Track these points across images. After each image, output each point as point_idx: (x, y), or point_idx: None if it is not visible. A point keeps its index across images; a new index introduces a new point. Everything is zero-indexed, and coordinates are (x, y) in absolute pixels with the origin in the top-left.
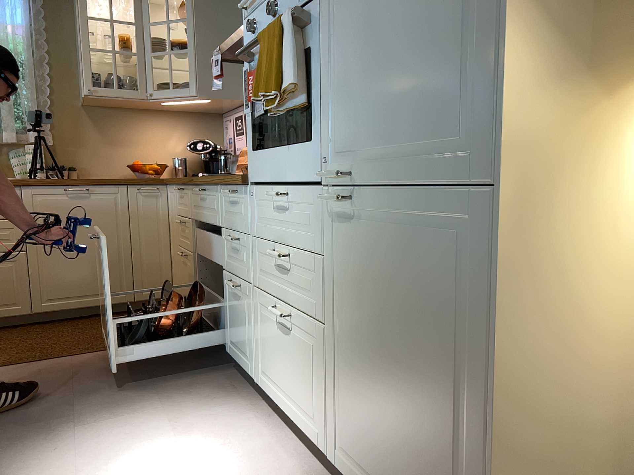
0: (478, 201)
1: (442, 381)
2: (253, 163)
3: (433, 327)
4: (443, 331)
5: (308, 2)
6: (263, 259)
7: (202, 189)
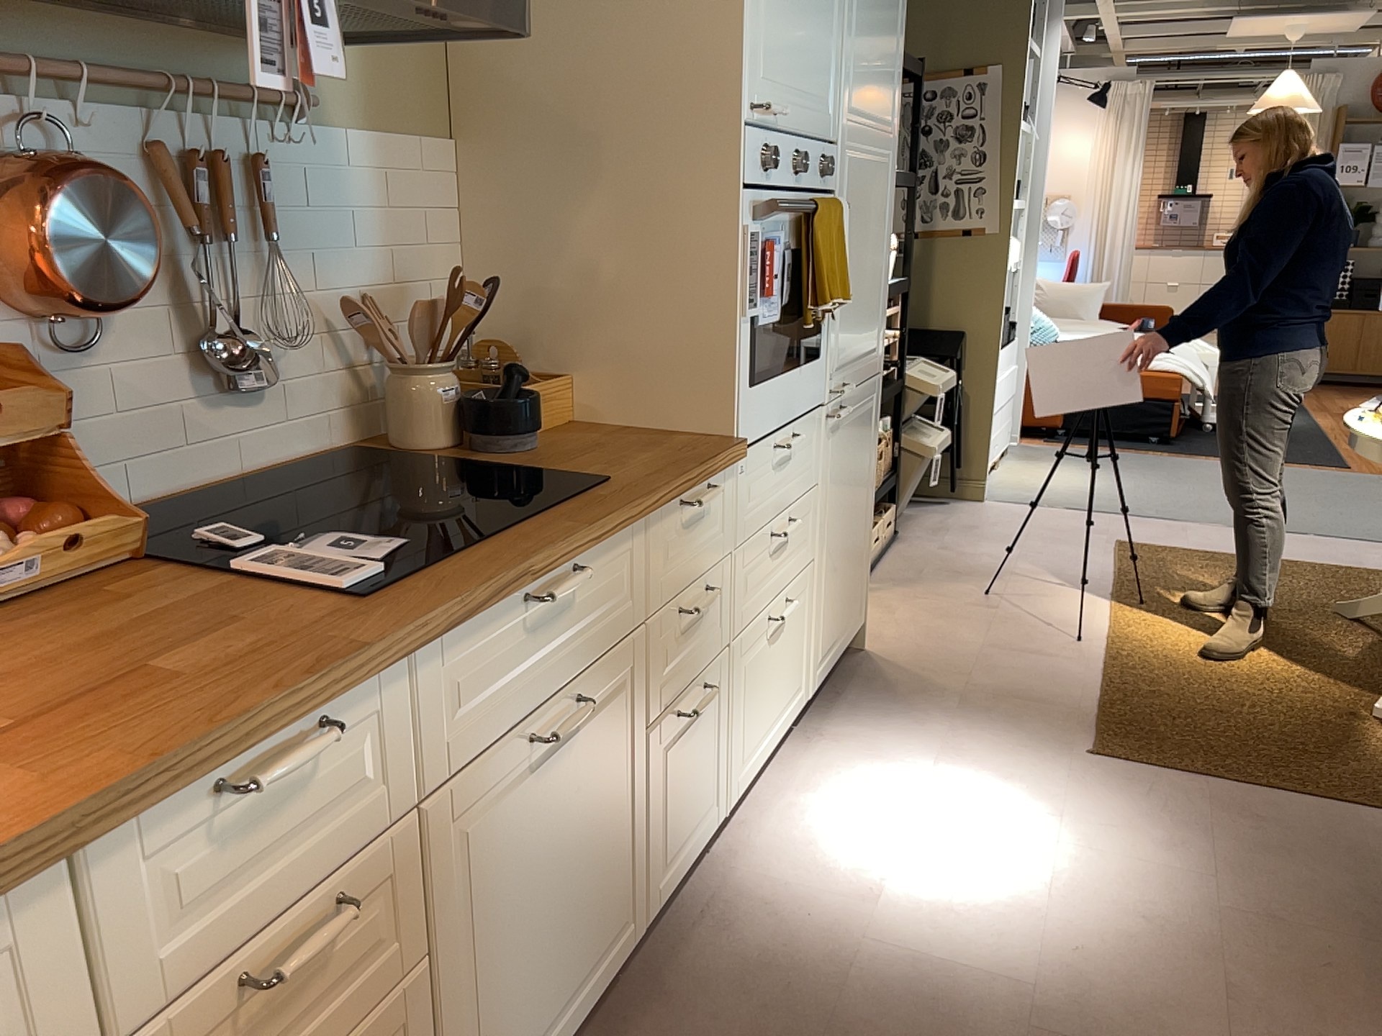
0: (874, 383)
1: (861, 504)
2: (748, 410)
3: (860, 473)
4: (863, 471)
5: (823, 195)
6: (749, 569)
7: (576, 569)
